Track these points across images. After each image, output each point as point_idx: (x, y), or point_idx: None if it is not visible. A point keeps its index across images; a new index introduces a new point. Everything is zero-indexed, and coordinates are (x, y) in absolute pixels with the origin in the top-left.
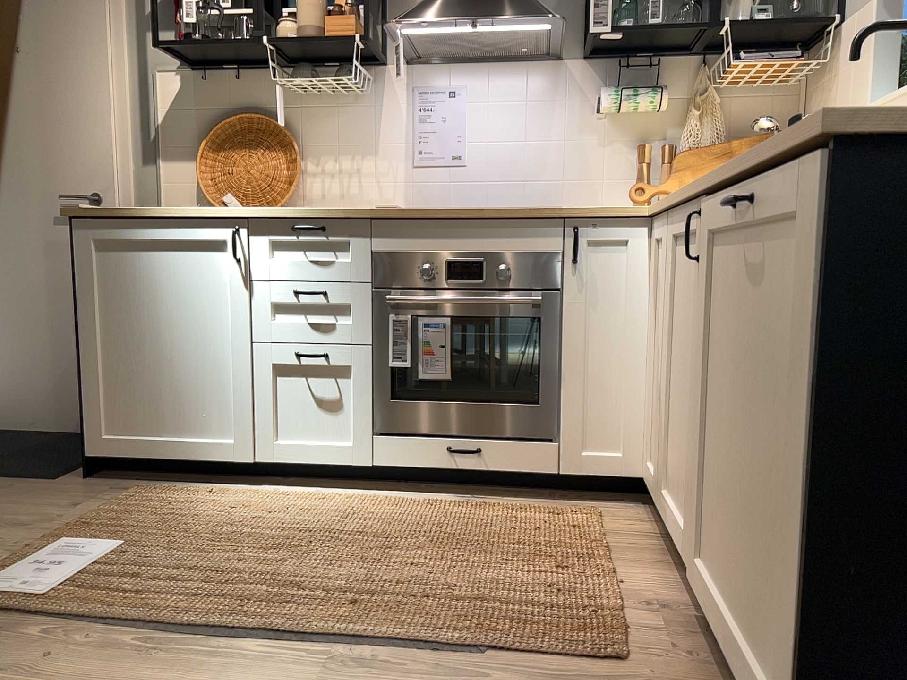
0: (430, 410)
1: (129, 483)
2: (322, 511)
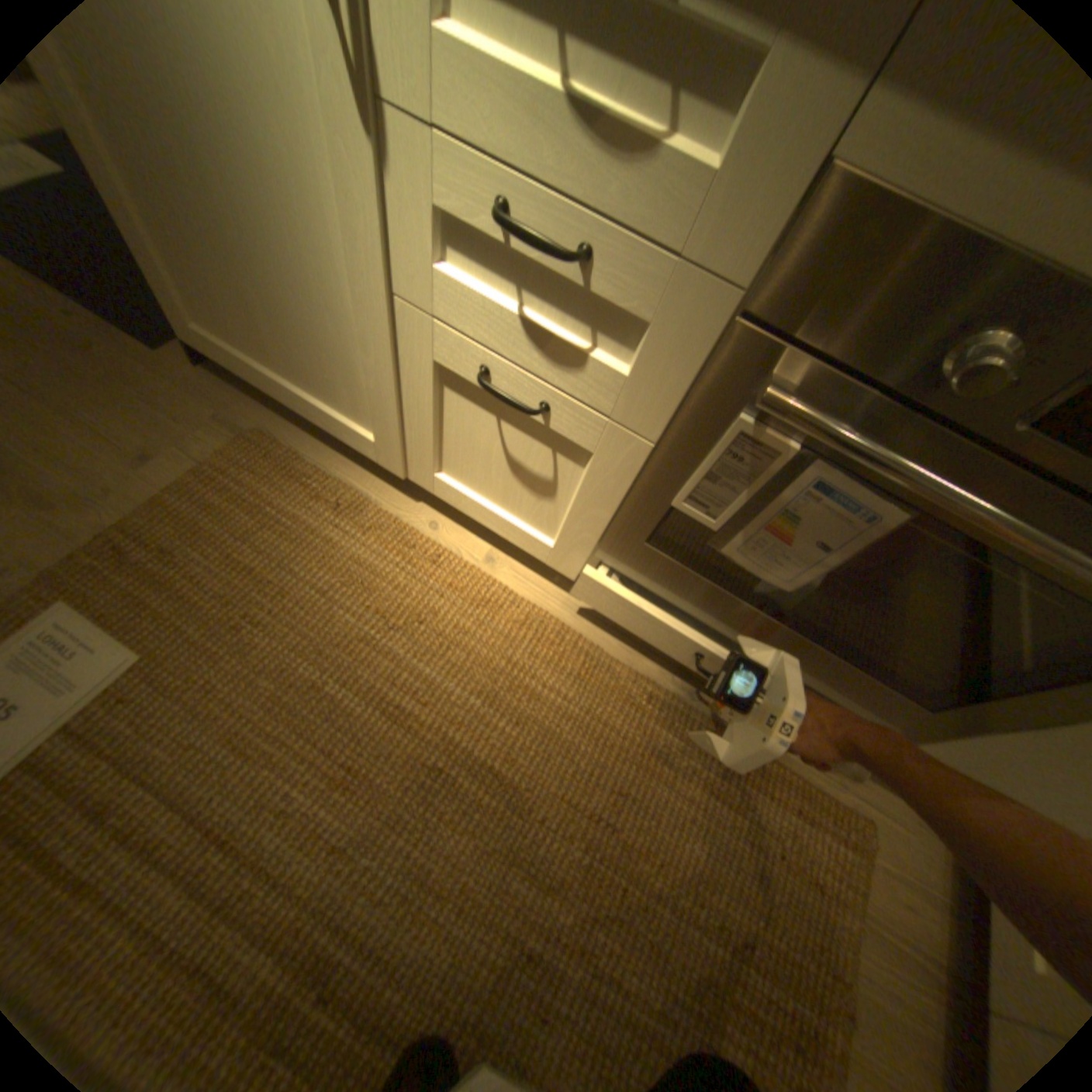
0: (713, 587)
1: (249, 402)
2: (471, 642)
